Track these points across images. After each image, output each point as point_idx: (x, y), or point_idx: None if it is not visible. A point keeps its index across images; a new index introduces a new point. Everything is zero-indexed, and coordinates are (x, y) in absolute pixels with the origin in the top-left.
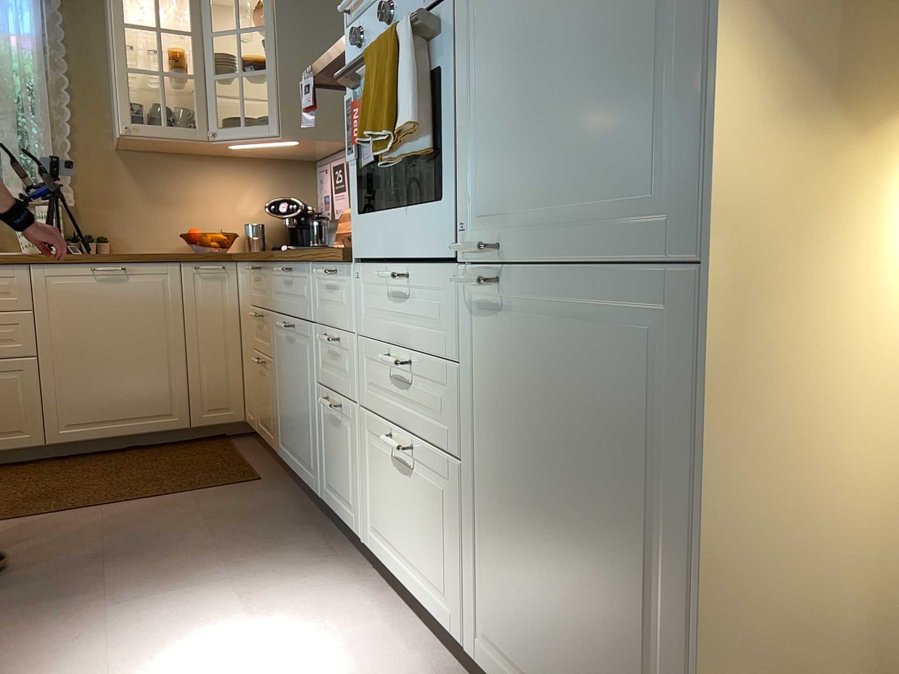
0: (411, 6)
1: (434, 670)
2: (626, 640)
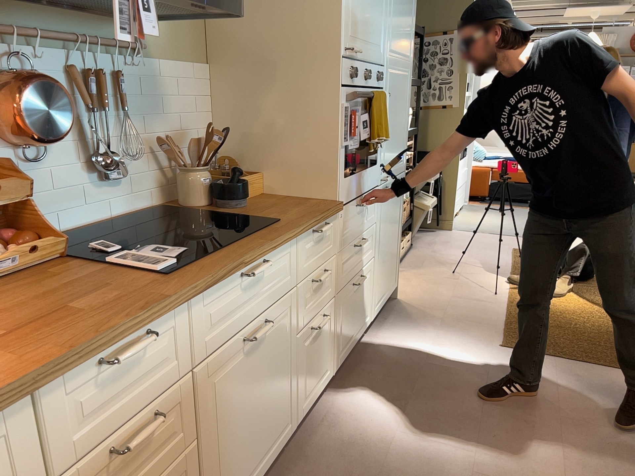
0: (372, 80)
1: (366, 347)
2: (395, 253)
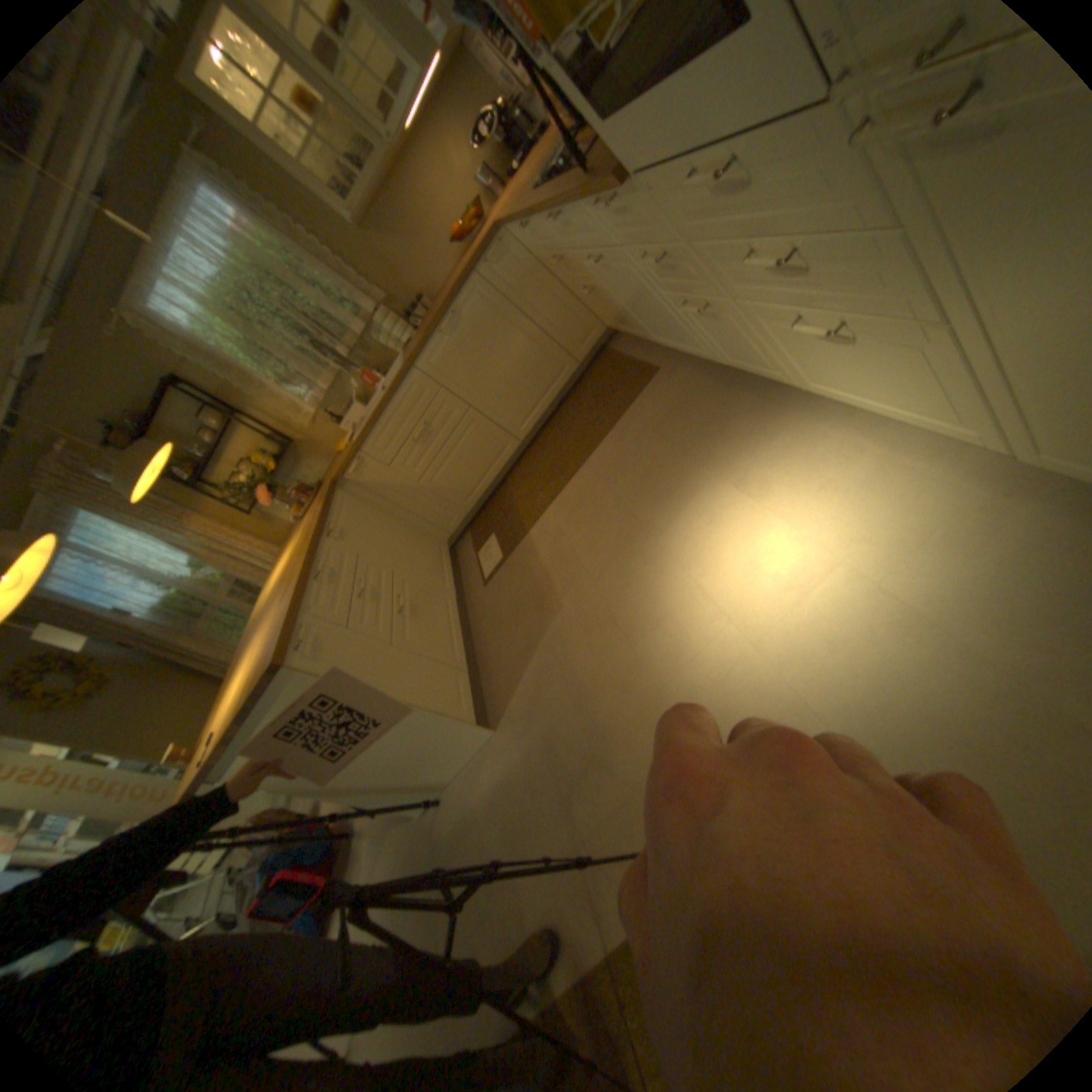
0: None
1: (962, 462)
2: None
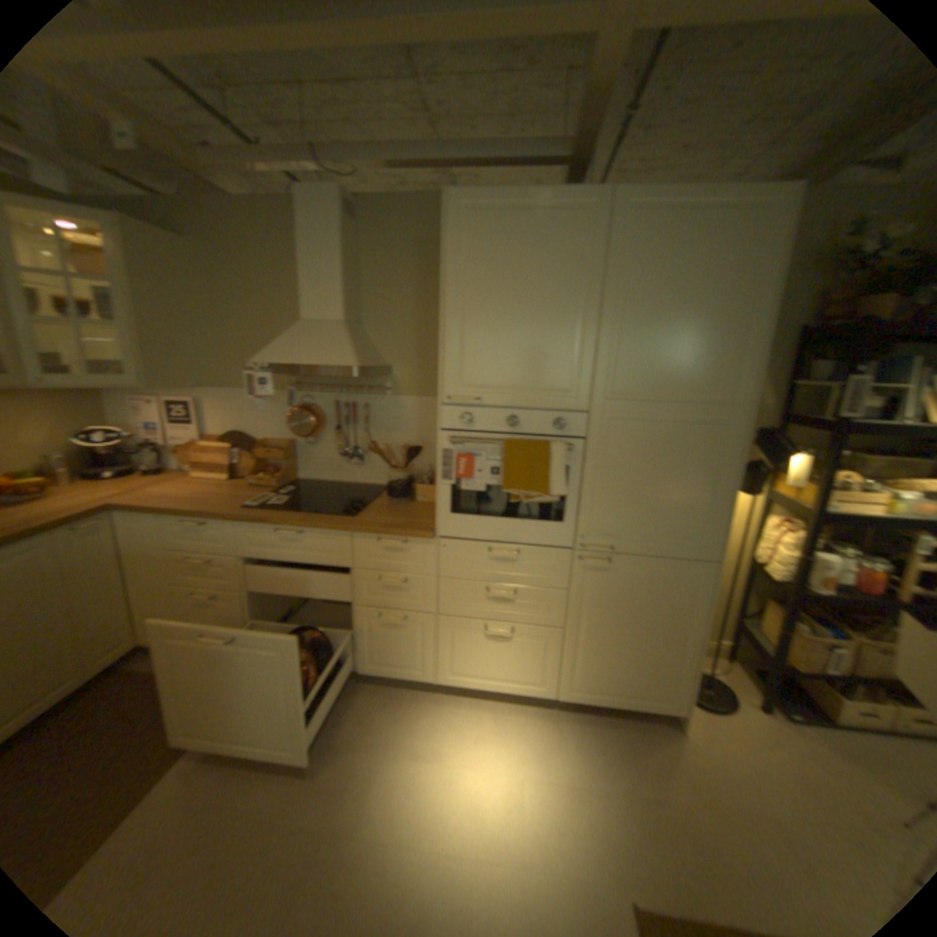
0: (536, 427)
1: (529, 717)
2: (666, 664)
